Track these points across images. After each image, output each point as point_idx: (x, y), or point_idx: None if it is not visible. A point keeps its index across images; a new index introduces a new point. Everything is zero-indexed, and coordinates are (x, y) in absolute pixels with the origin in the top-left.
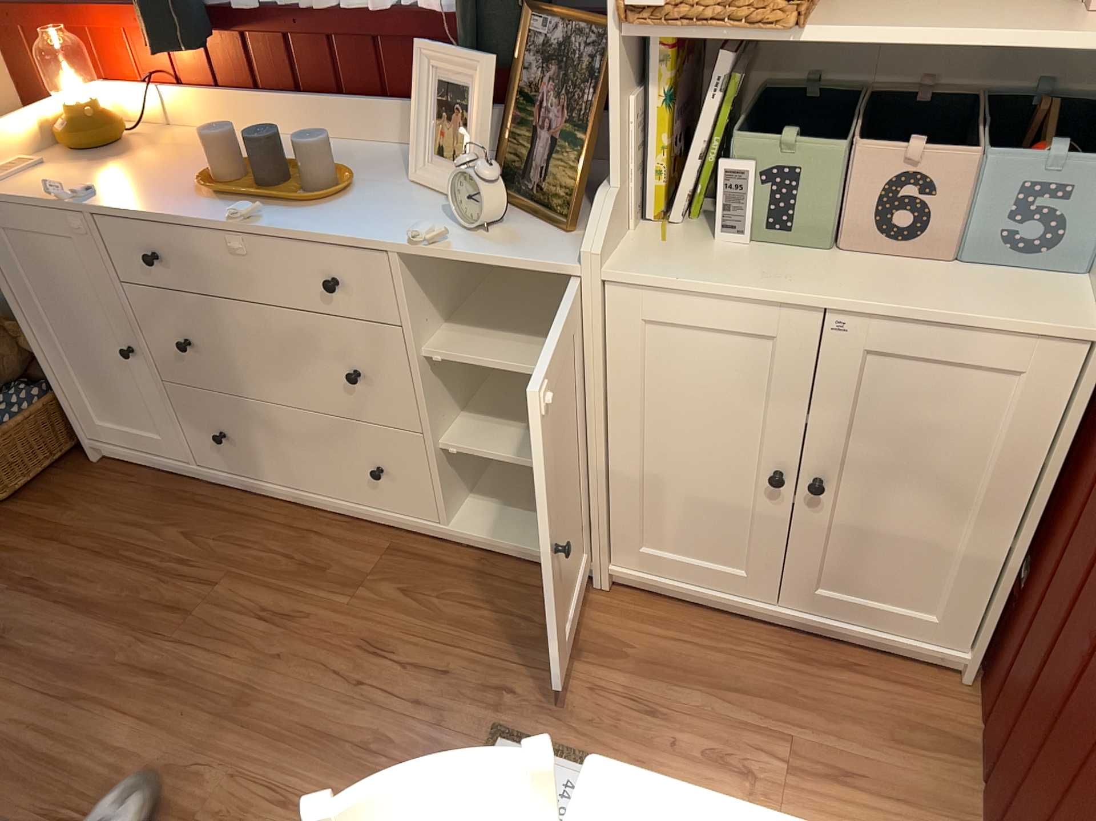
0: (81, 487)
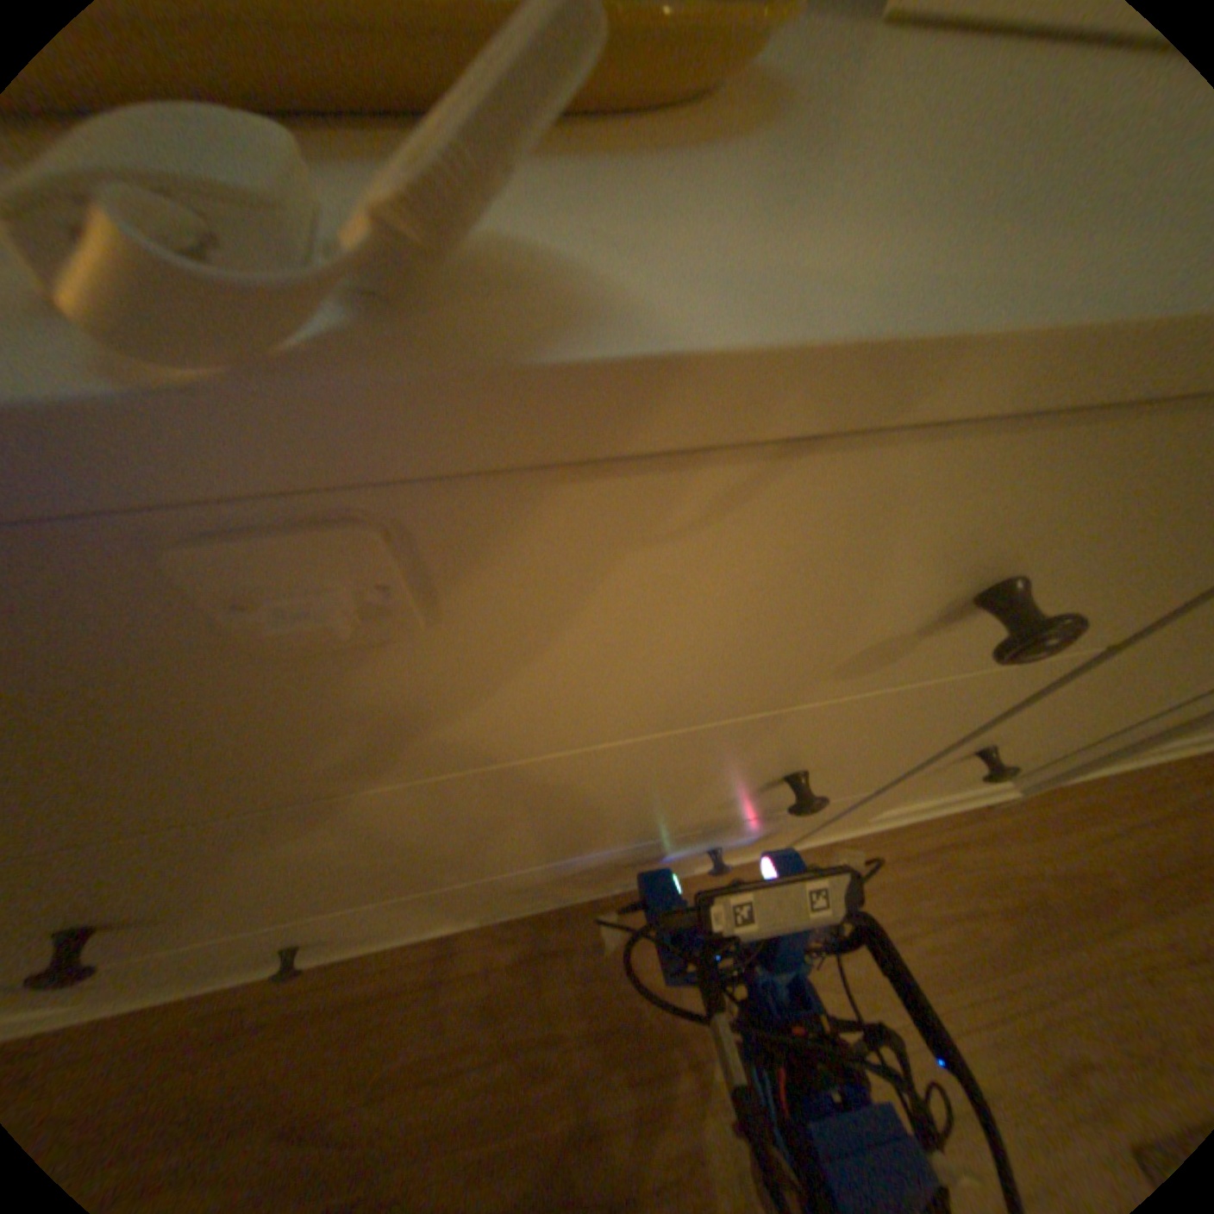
0: None
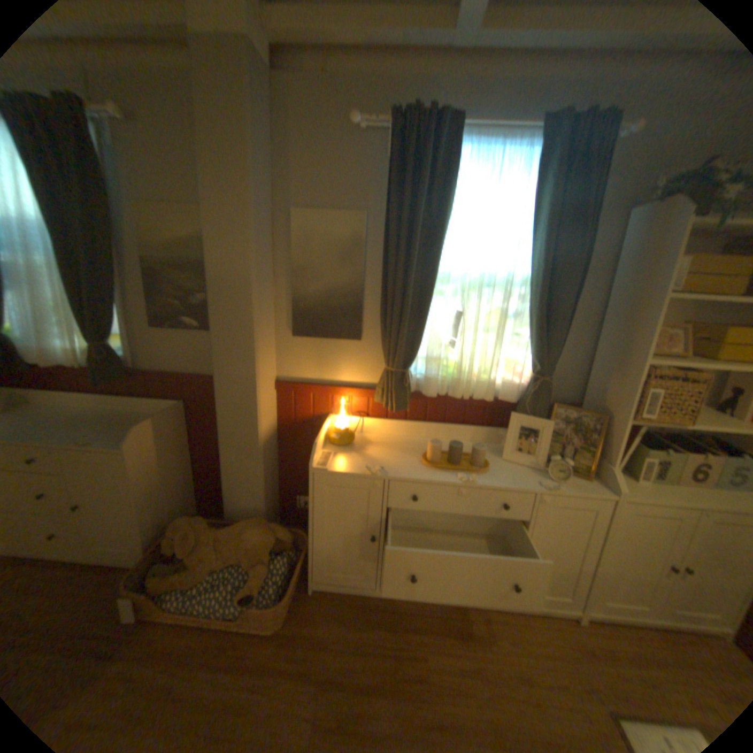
0: (306, 615)
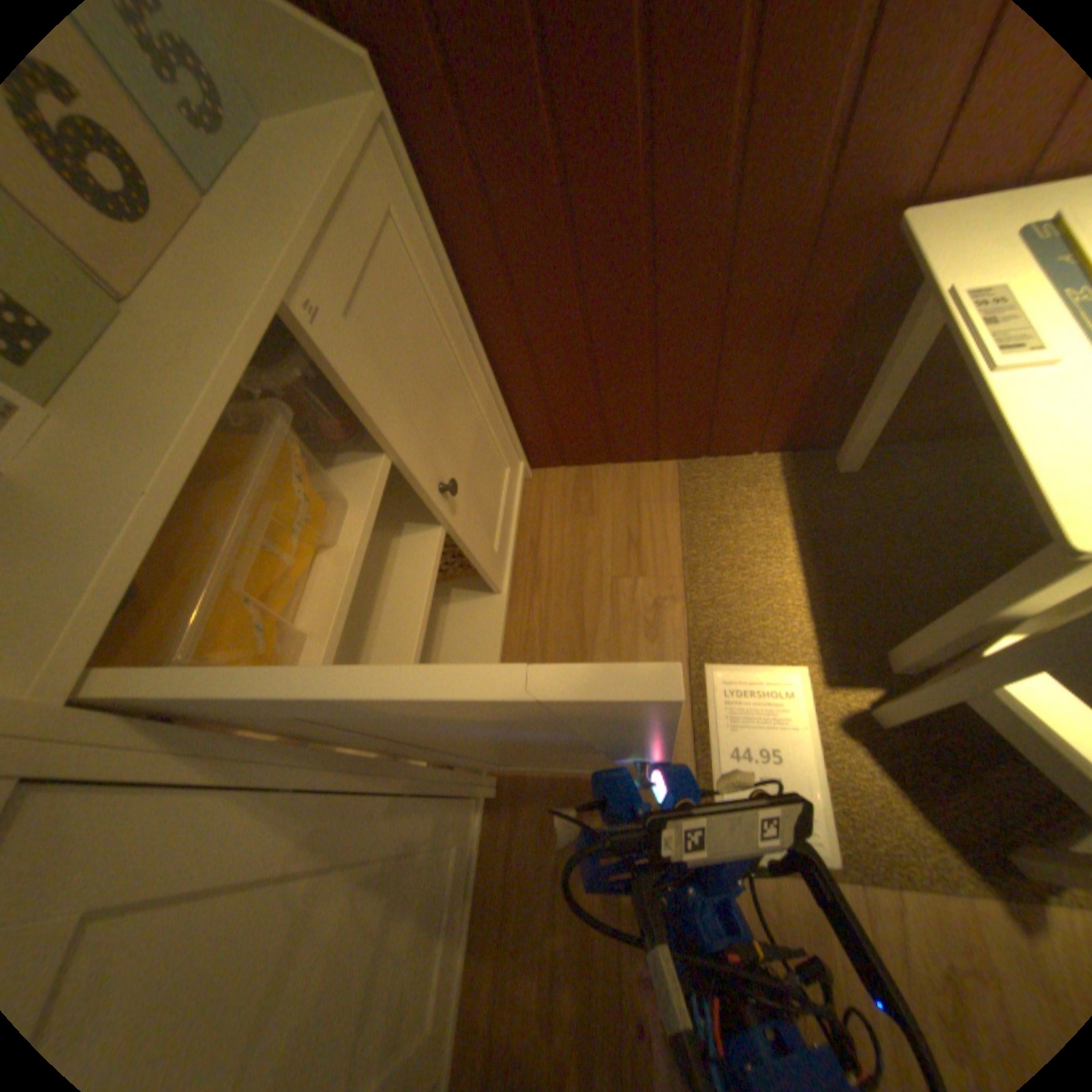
0: None
